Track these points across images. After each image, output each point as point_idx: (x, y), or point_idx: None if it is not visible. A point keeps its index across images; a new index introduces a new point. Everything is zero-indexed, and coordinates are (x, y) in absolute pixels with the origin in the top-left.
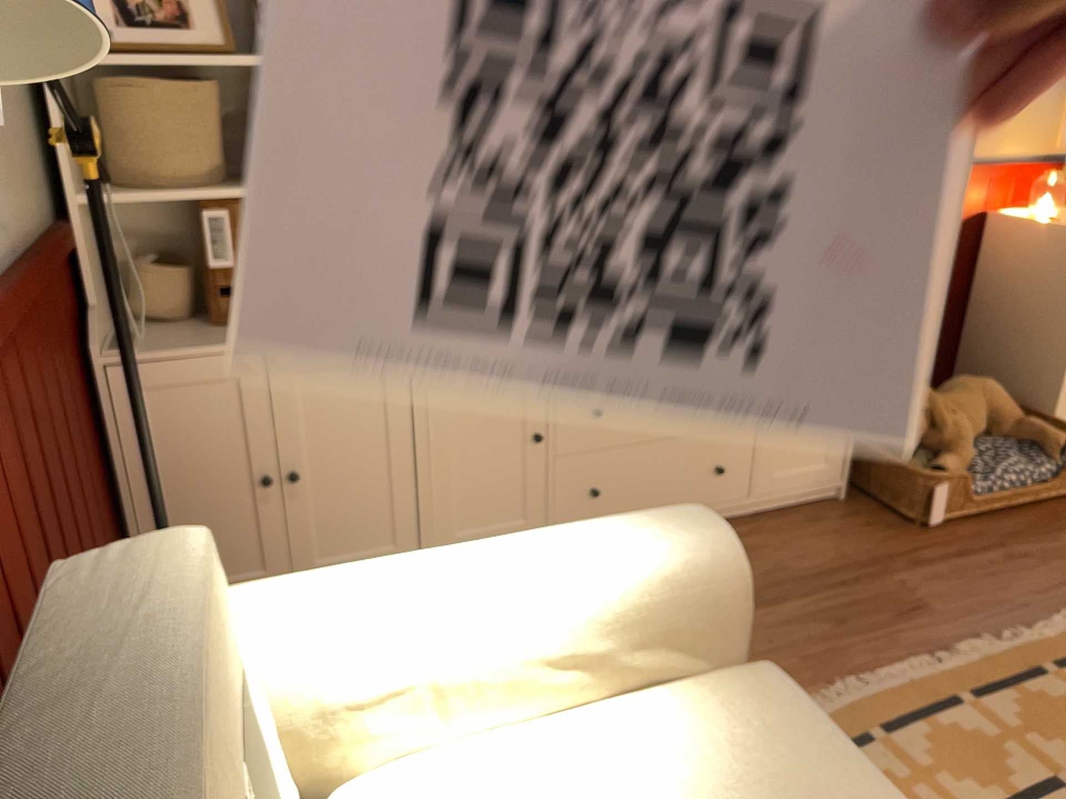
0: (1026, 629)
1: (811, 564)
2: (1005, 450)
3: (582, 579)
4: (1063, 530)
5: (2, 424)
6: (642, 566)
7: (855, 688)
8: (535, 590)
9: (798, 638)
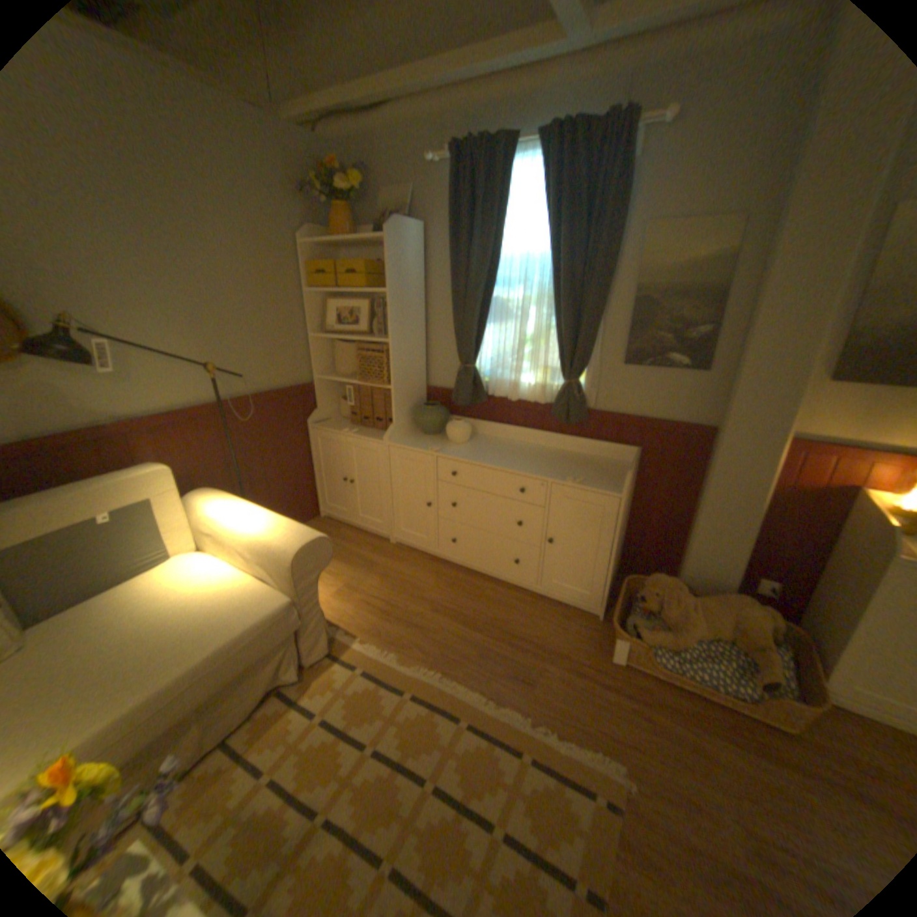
0: (559, 739)
1: (522, 631)
2: (723, 659)
3: (257, 533)
4: (716, 737)
5: (219, 433)
6: (271, 540)
7: (436, 679)
8: (246, 529)
9: (456, 648)
